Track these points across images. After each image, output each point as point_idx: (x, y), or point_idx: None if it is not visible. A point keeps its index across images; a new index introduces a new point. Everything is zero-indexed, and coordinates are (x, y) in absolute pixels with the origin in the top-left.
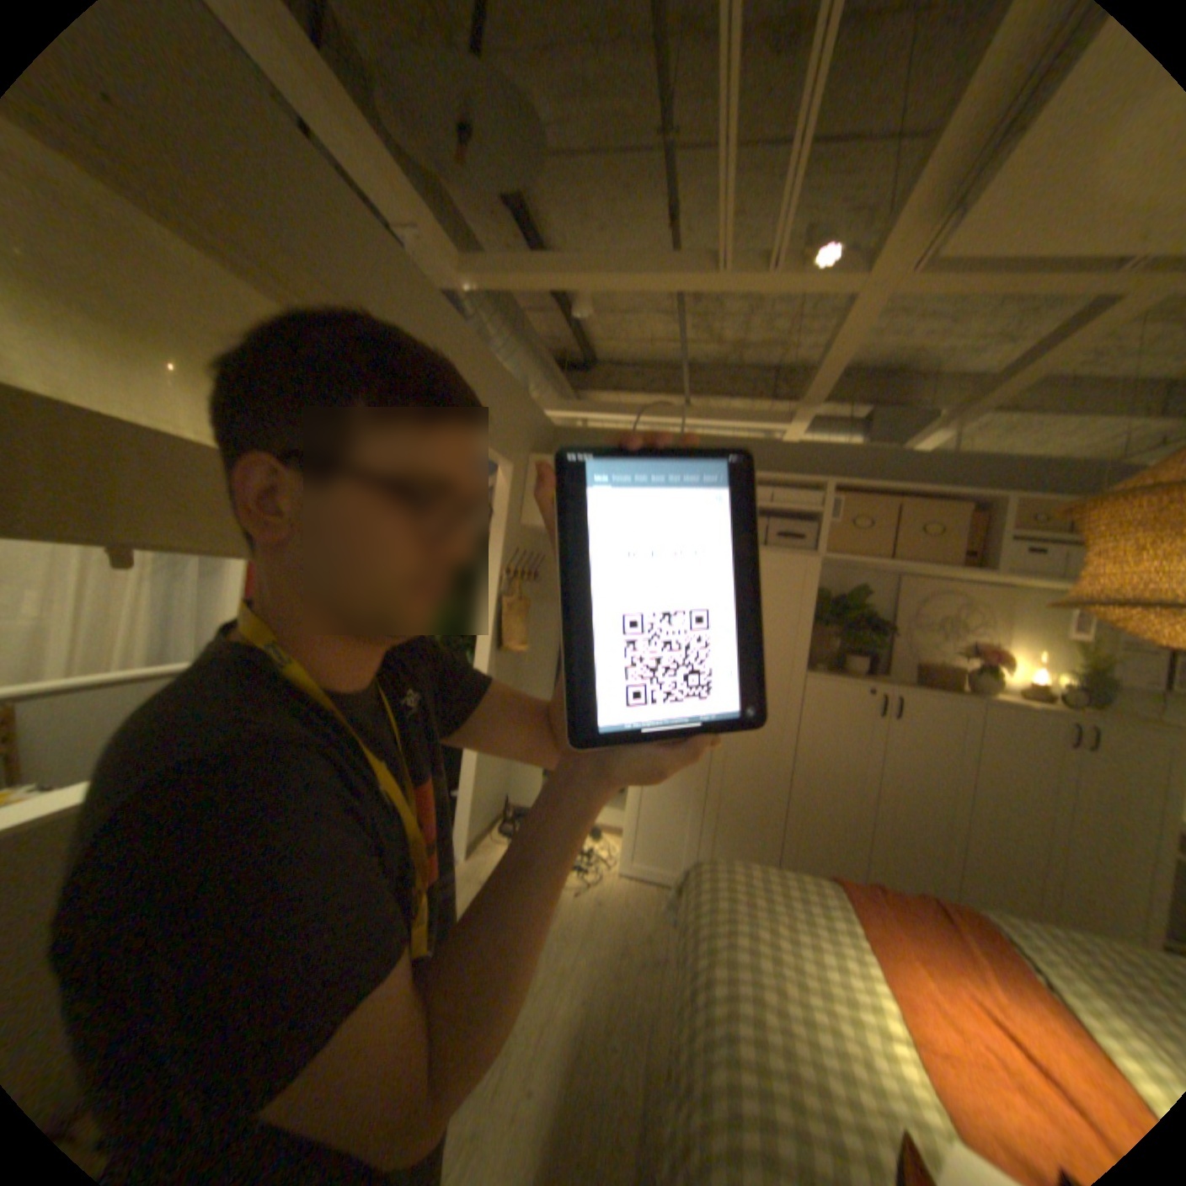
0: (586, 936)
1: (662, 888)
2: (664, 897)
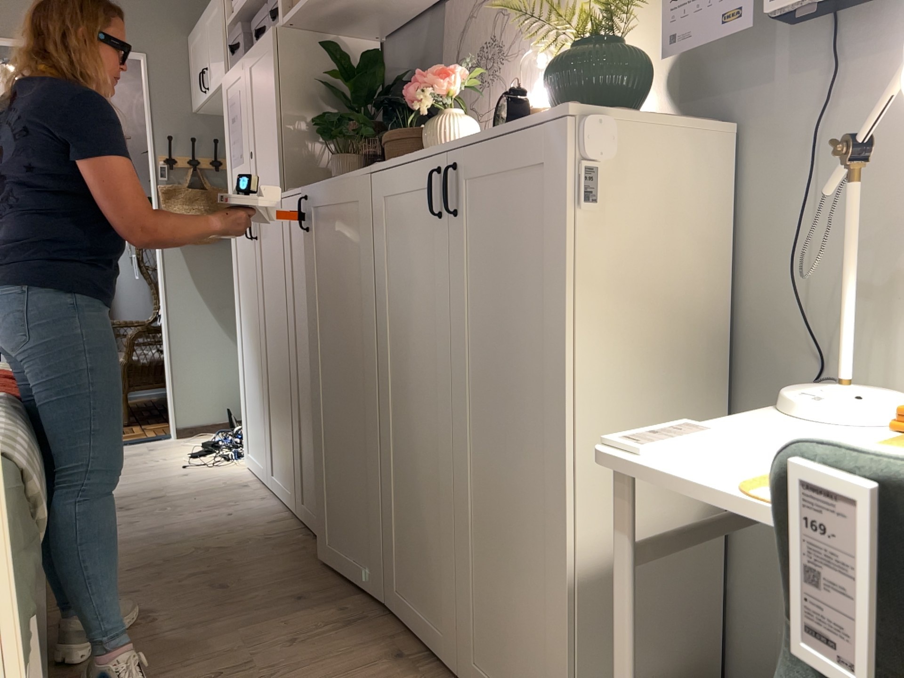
0: (128, 484)
1: (260, 481)
2: (243, 485)
